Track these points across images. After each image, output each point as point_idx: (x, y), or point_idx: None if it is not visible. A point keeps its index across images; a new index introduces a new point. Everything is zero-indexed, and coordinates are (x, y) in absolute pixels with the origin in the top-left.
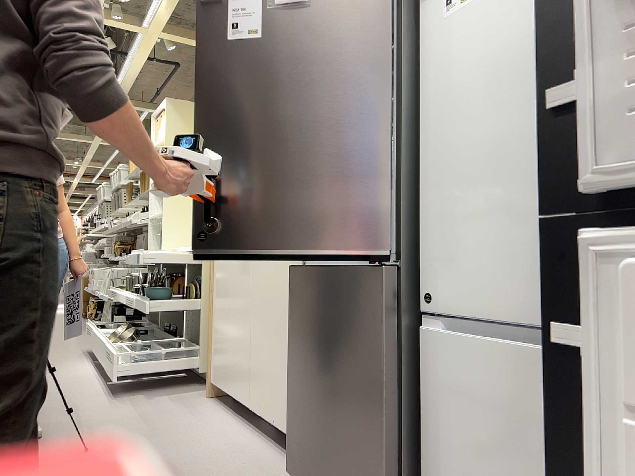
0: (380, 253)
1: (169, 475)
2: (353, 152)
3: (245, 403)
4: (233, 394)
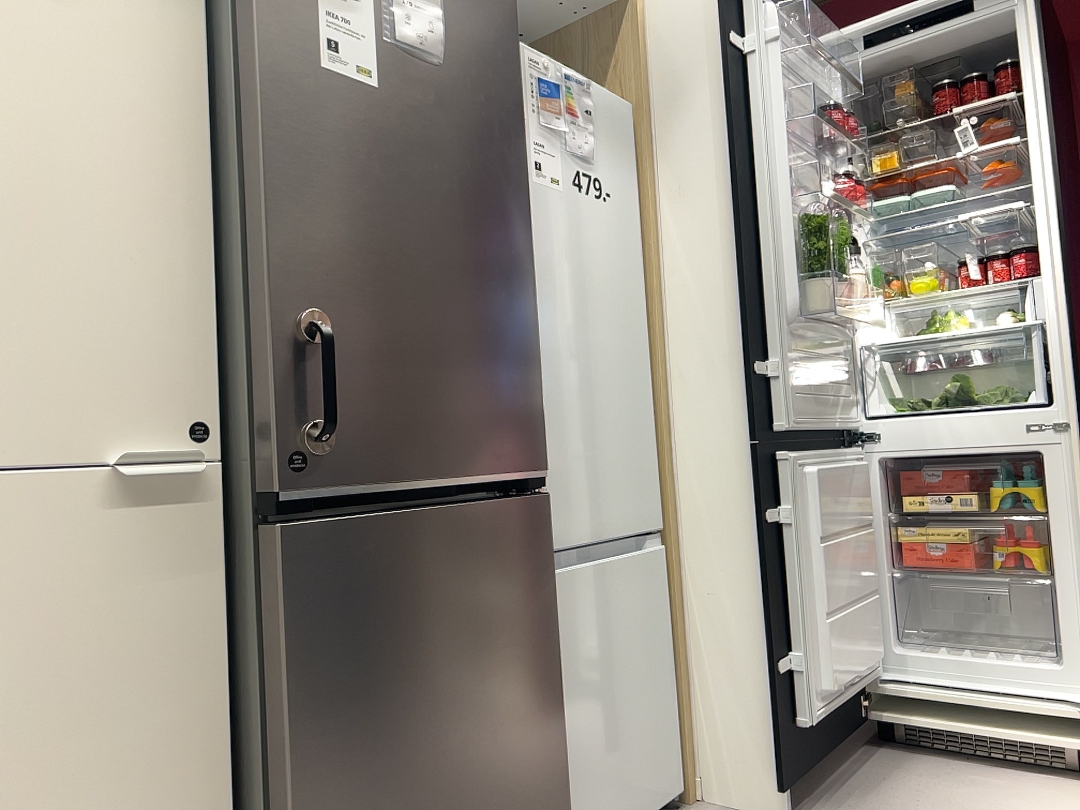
0: (538, 472)
1: None
2: (487, 303)
3: None
4: None
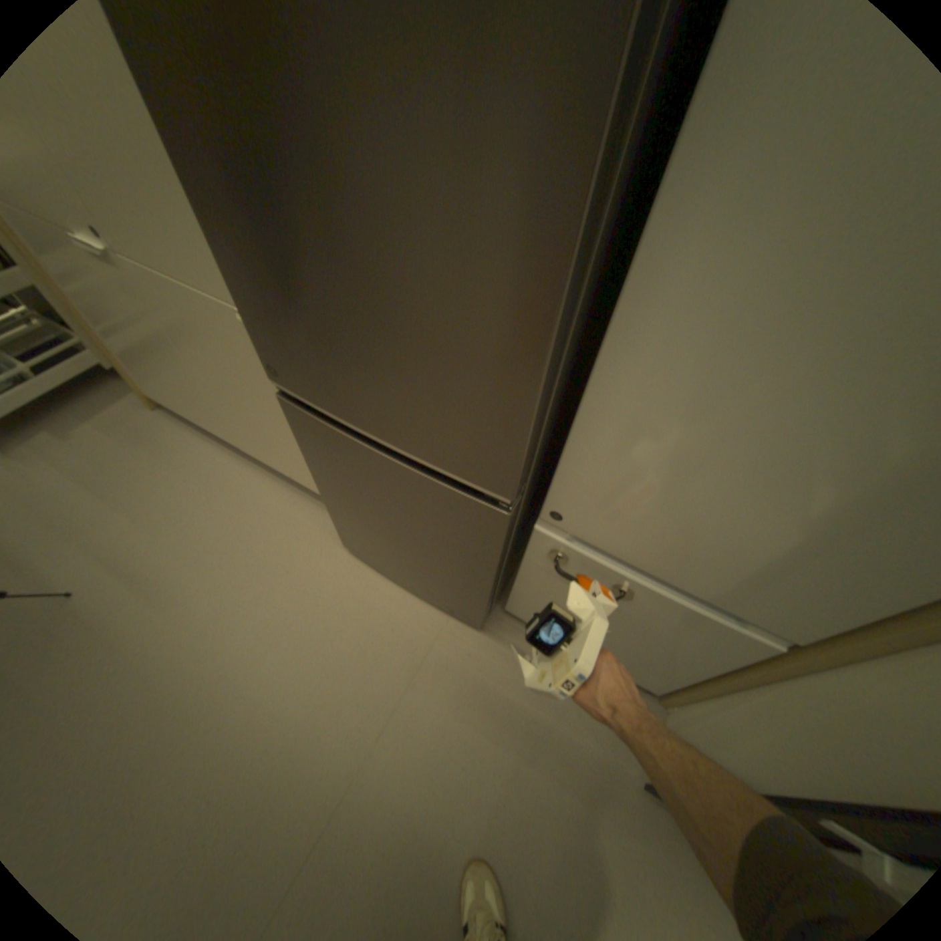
0: (499, 491)
1: (213, 587)
2: (436, 317)
3: (230, 440)
4: (201, 424)
